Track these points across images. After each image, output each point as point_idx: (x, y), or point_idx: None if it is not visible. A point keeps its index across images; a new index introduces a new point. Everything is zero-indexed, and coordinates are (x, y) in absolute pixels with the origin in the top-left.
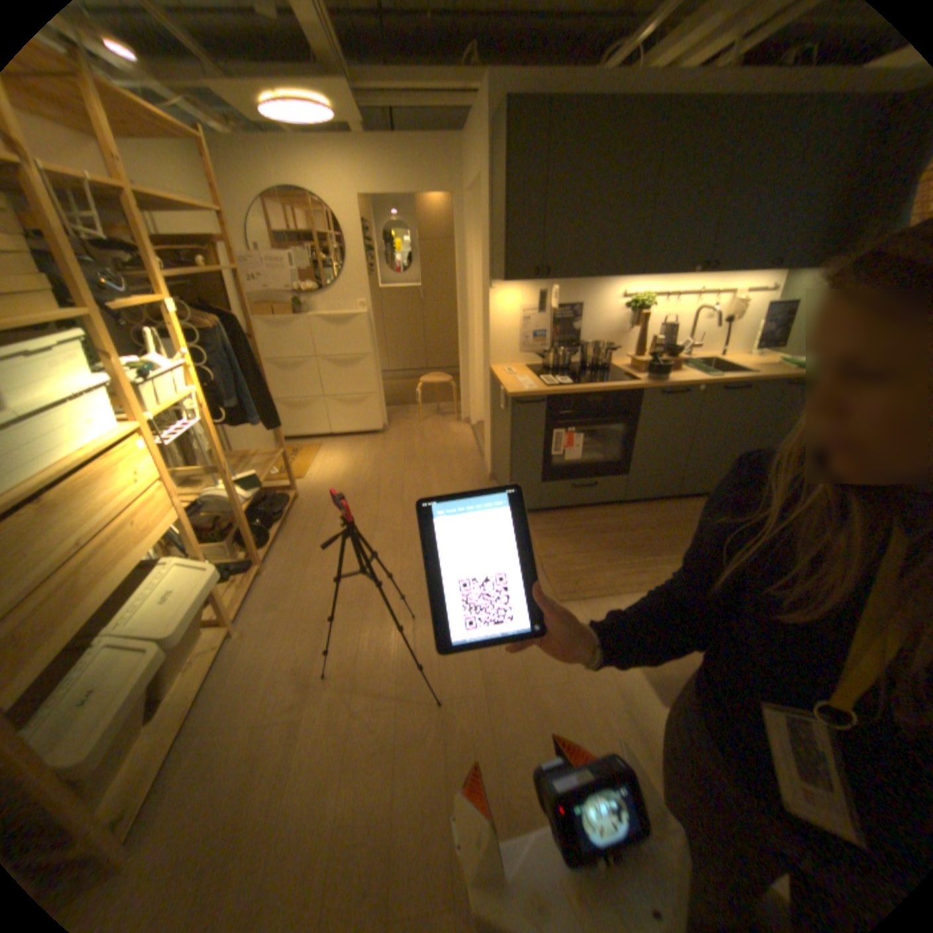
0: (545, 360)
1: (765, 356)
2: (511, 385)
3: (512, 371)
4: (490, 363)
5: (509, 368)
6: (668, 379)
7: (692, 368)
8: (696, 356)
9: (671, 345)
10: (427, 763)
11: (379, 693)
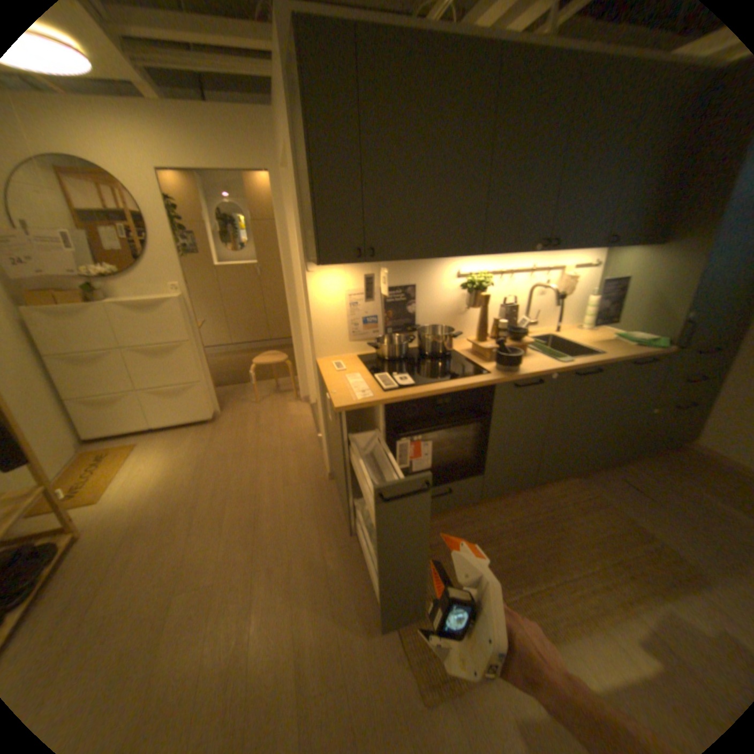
0: (379, 349)
1: (597, 331)
2: (340, 389)
3: (342, 364)
4: (317, 355)
5: (339, 360)
6: (519, 368)
7: (535, 349)
8: (532, 333)
9: (513, 327)
10: None
11: None
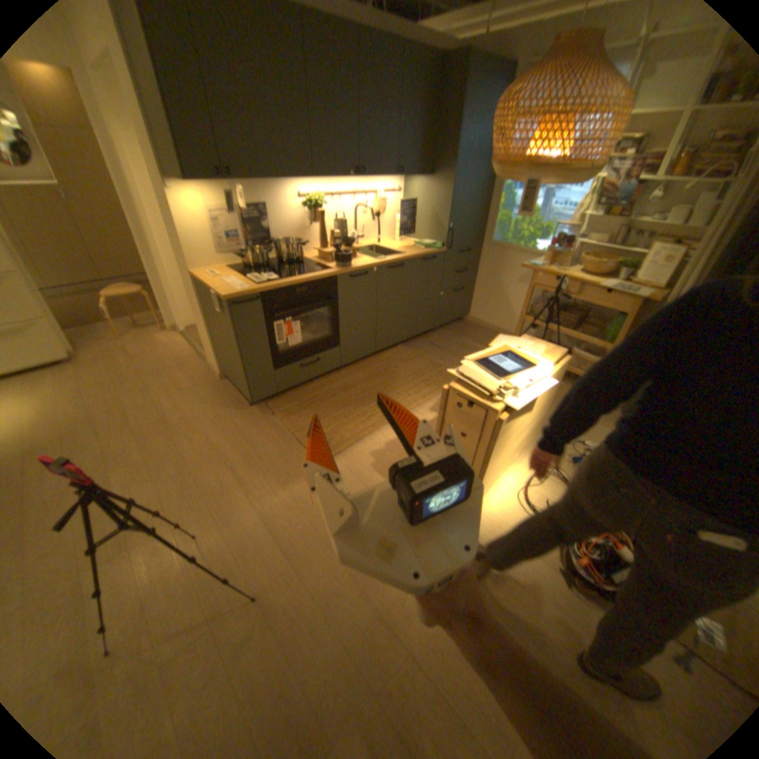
0: (245, 259)
1: (403, 241)
2: (220, 286)
3: (215, 272)
4: (189, 267)
5: (210, 270)
6: (350, 265)
7: (362, 254)
8: (361, 245)
9: (345, 237)
10: (261, 655)
11: (185, 626)
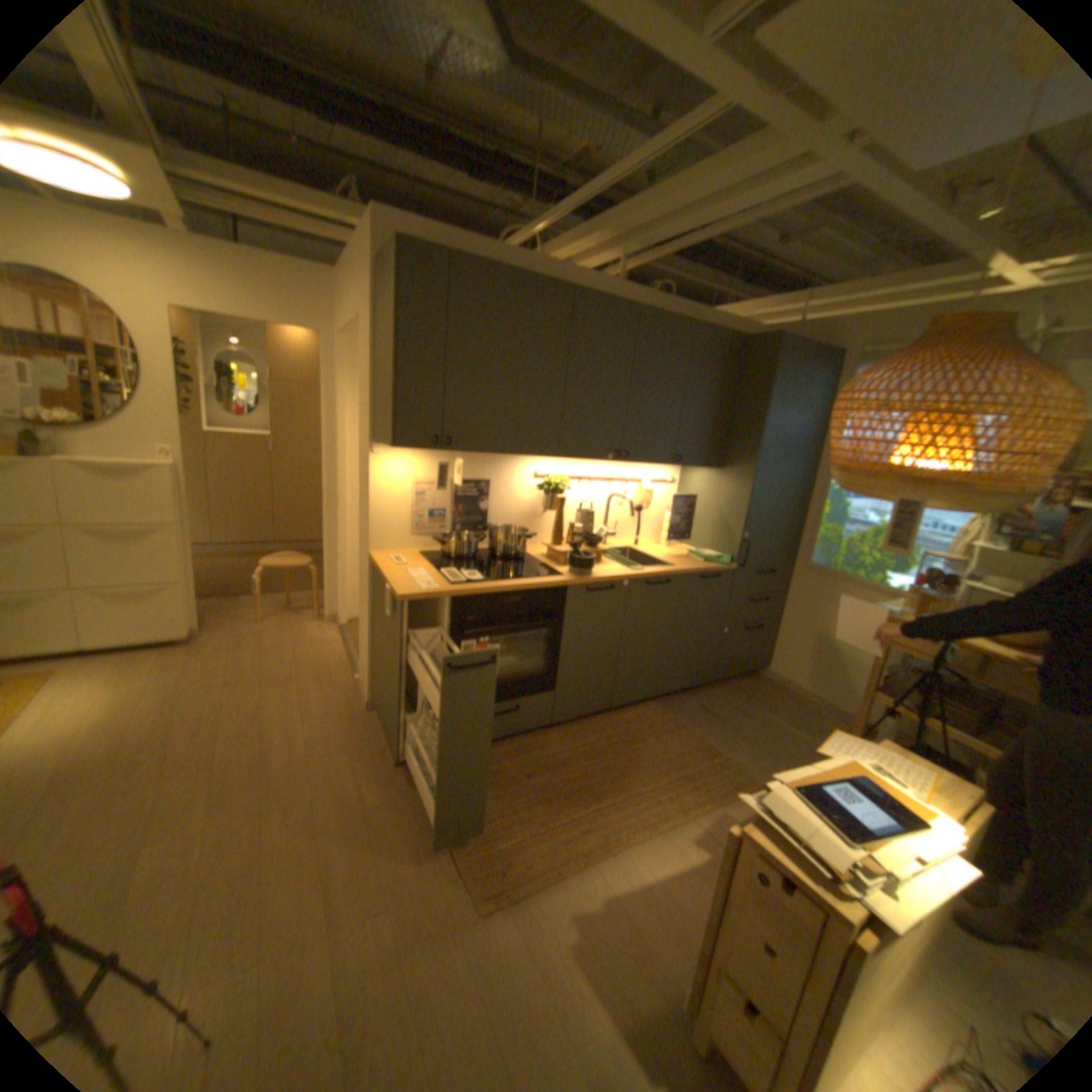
0: (446, 547)
1: (672, 548)
2: (401, 581)
3: (402, 560)
4: (371, 549)
5: (397, 556)
6: (591, 574)
7: (611, 559)
8: (610, 545)
9: (588, 534)
10: None
11: None
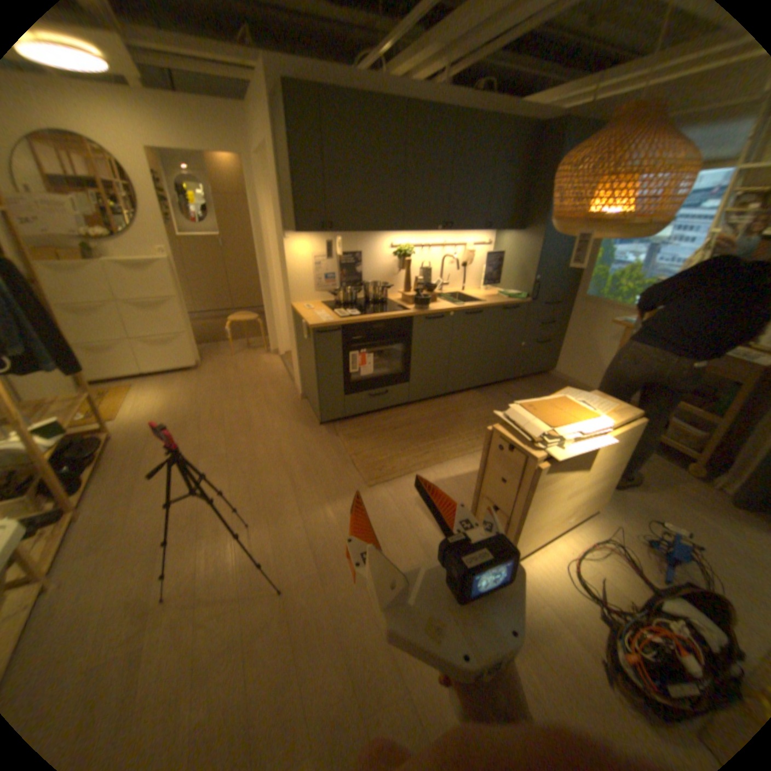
0: (337, 297)
1: (488, 291)
2: (311, 318)
3: (311, 307)
4: (292, 301)
5: (308, 305)
6: (428, 309)
7: (444, 300)
8: (445, 292)
9: (428, 284)
10: (274, 644)
11: (222, 598)
